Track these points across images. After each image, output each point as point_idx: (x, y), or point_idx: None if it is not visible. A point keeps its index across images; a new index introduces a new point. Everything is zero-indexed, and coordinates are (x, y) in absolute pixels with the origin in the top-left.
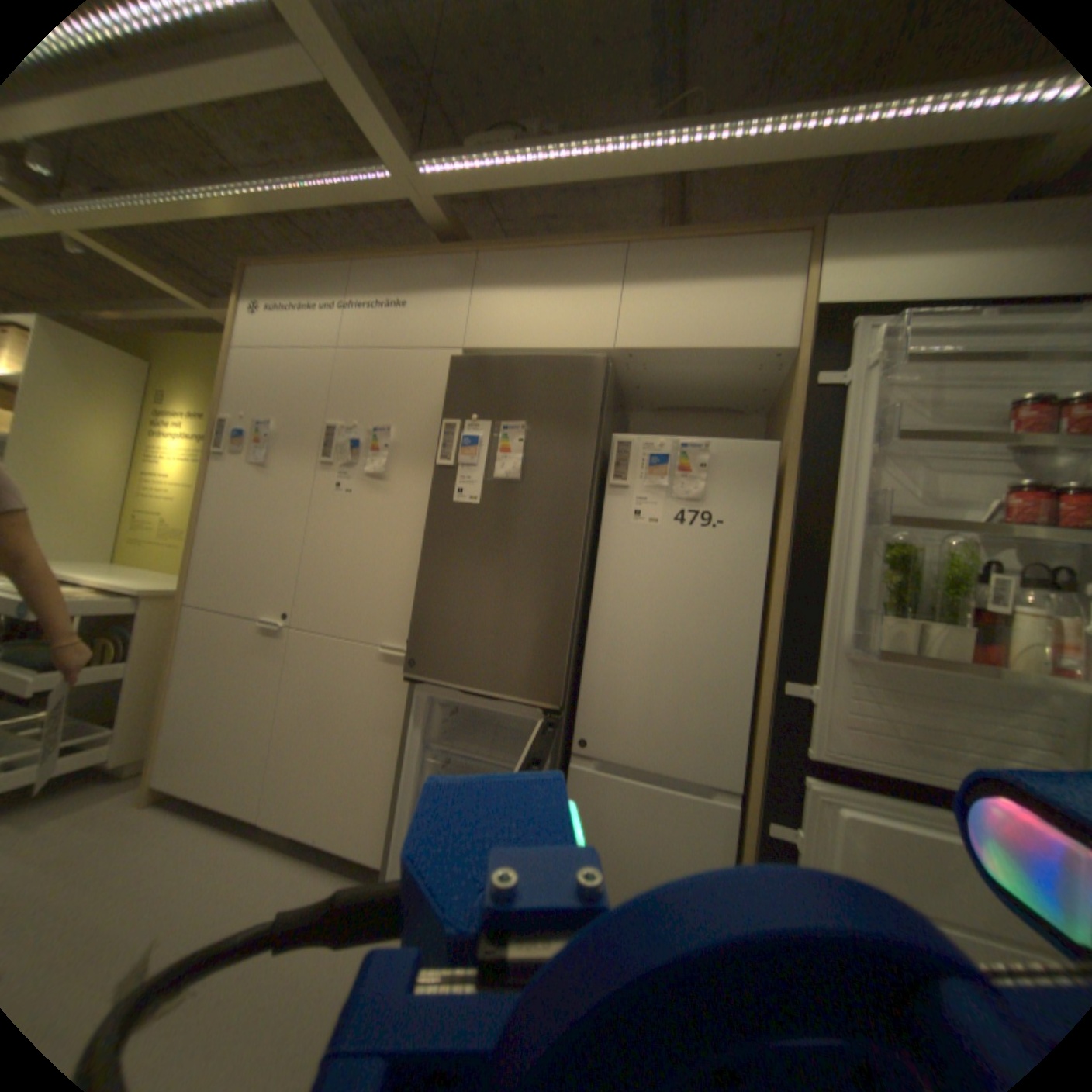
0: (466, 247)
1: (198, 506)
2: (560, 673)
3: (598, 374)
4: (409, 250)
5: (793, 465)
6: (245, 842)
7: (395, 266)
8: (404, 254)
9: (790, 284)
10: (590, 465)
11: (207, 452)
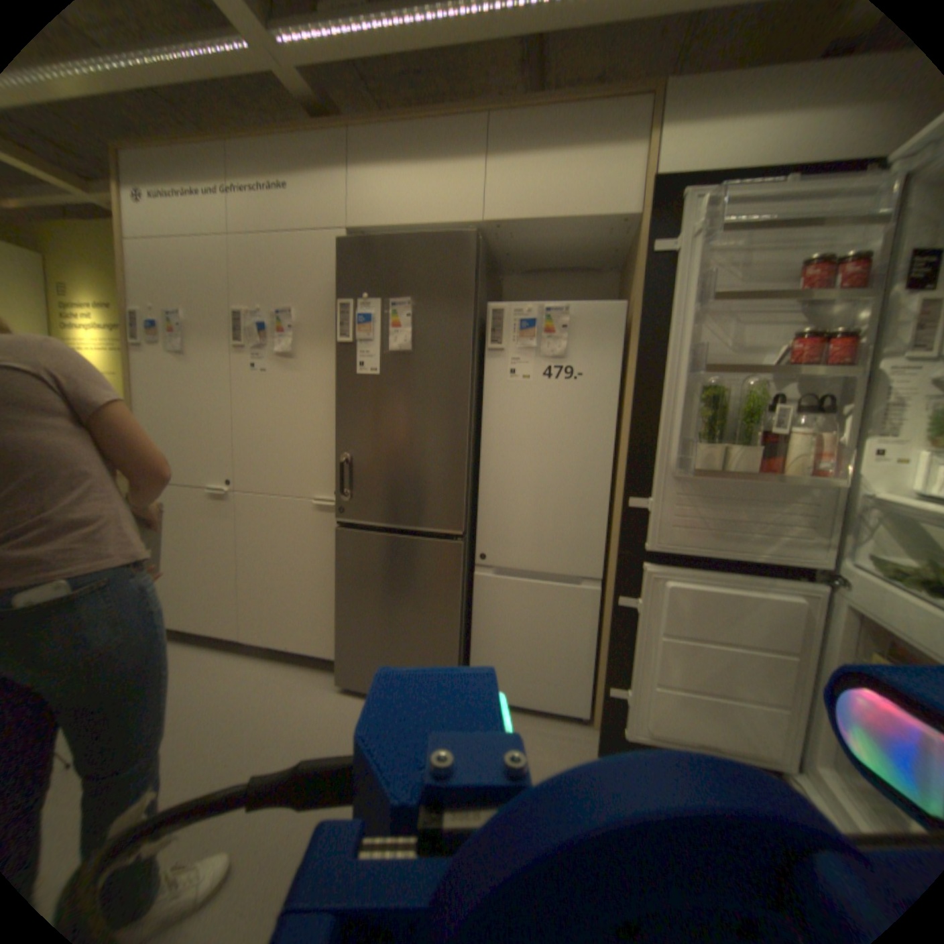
0: (335, 121)
1: (128, 393)
2: (460, 506)
3: (470, 248)
4: (280, 126)
5: (637, 322)
6: (230, 654)
7: (268, 144)
8: (275, 130)
9: (634, 151)
10: (470, 333)
11: (124, 342)
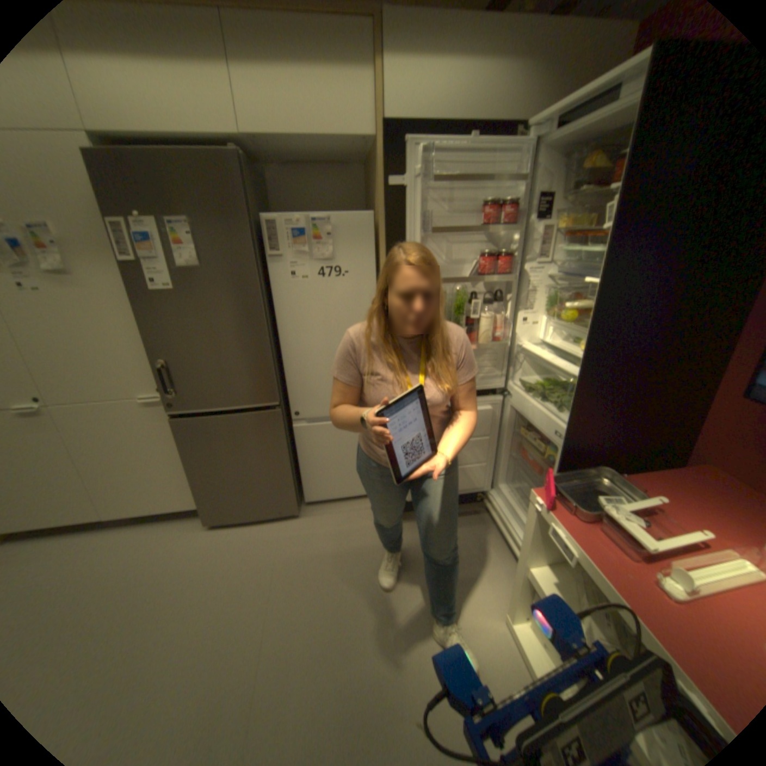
0: None
1: None
2: (273, 385)
3: (235, 167)
4: None
5: (383, 230)
6: (96, 530)
7: None
8: None
9: (364, 76)
10: (251, 247)
11: None
